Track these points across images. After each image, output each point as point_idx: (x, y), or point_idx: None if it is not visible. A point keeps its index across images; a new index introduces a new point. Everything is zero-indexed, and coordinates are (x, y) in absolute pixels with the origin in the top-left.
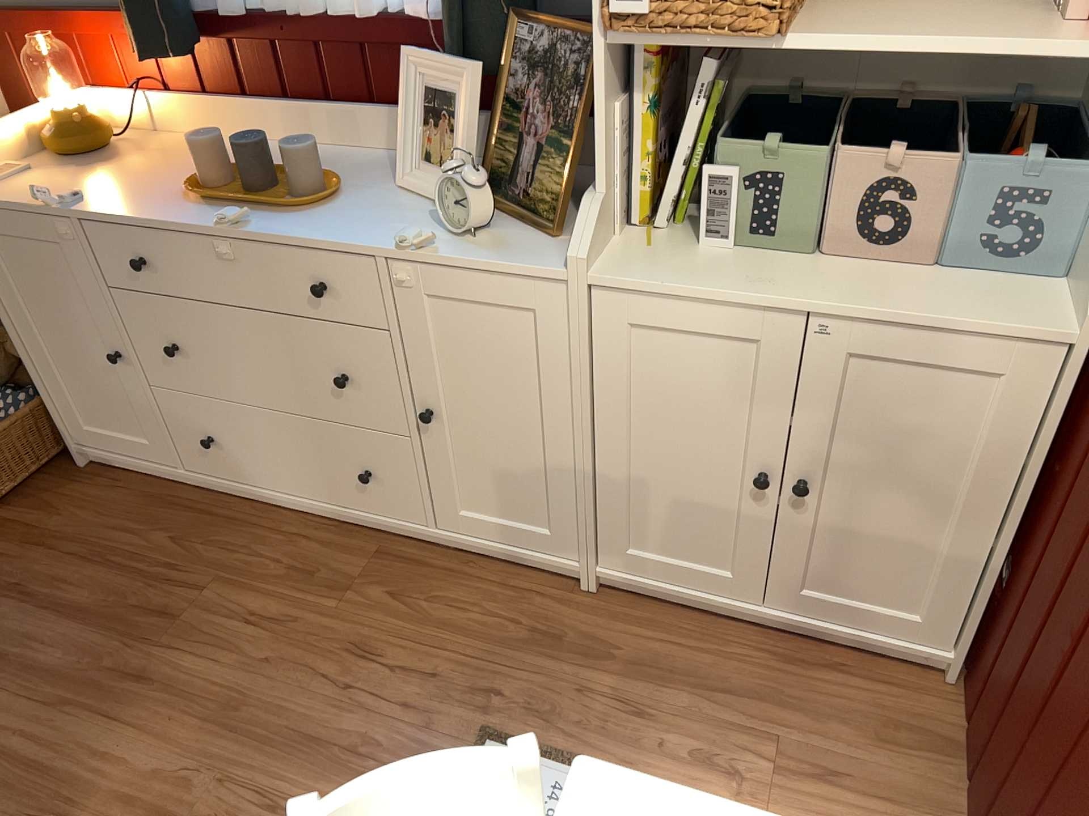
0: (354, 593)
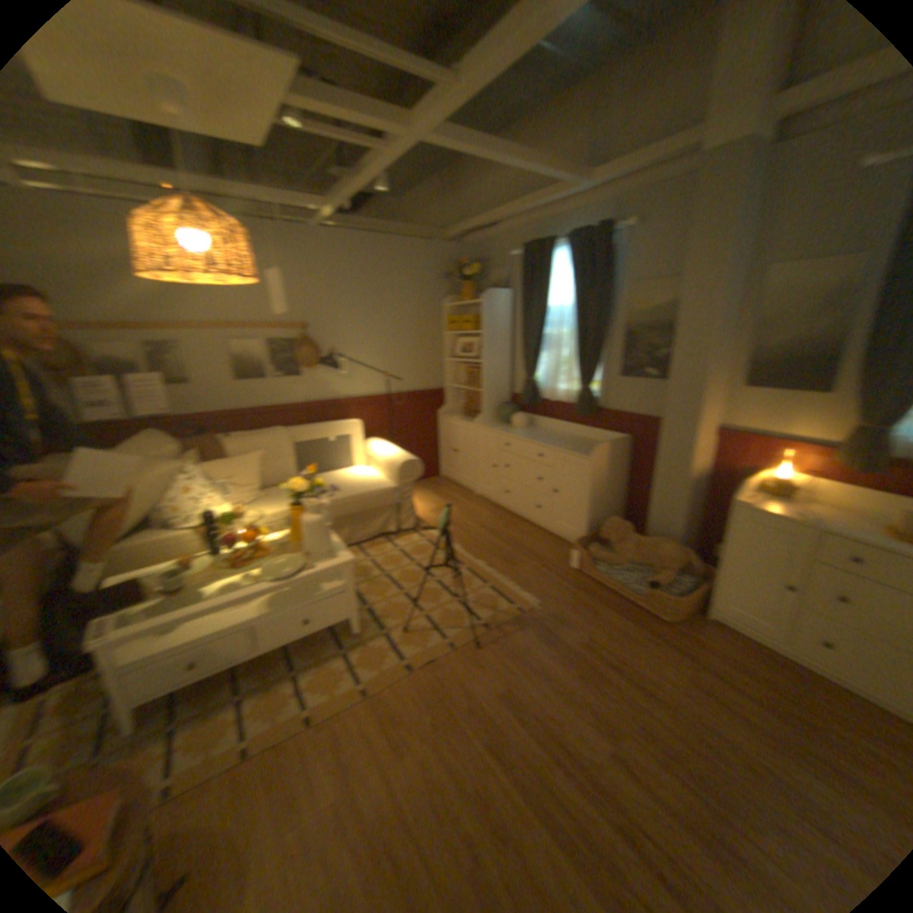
0: None
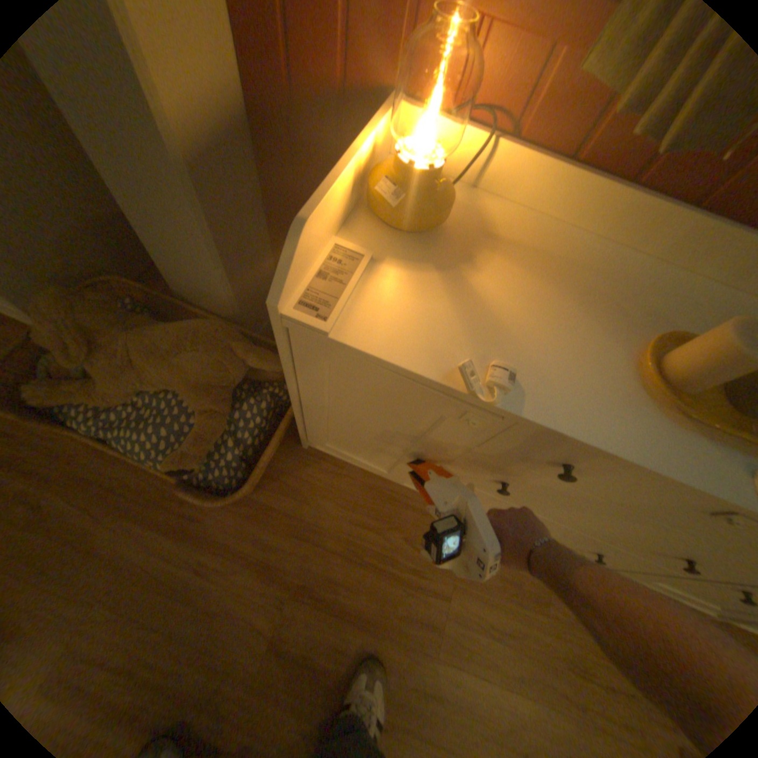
0: (554, 614)
